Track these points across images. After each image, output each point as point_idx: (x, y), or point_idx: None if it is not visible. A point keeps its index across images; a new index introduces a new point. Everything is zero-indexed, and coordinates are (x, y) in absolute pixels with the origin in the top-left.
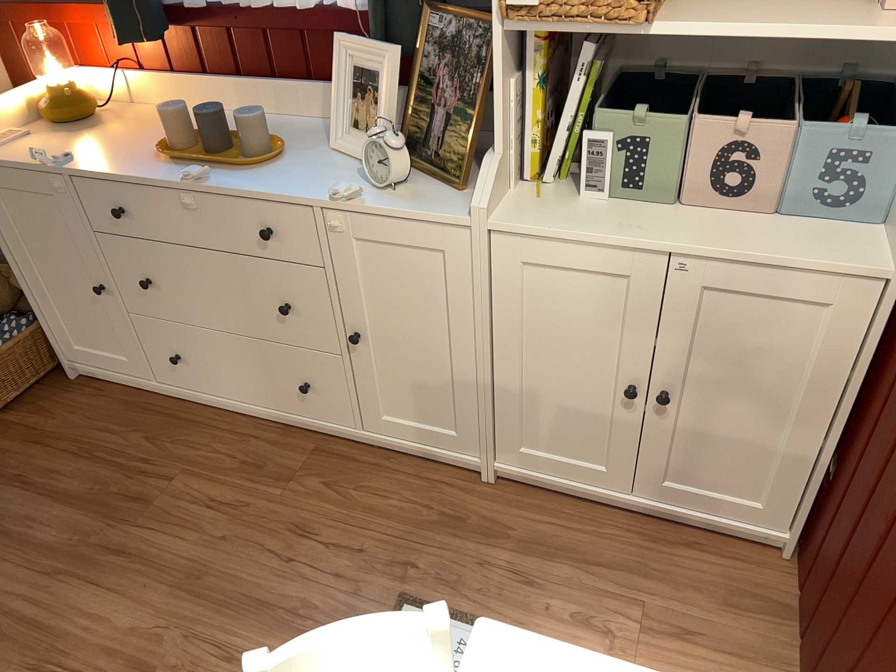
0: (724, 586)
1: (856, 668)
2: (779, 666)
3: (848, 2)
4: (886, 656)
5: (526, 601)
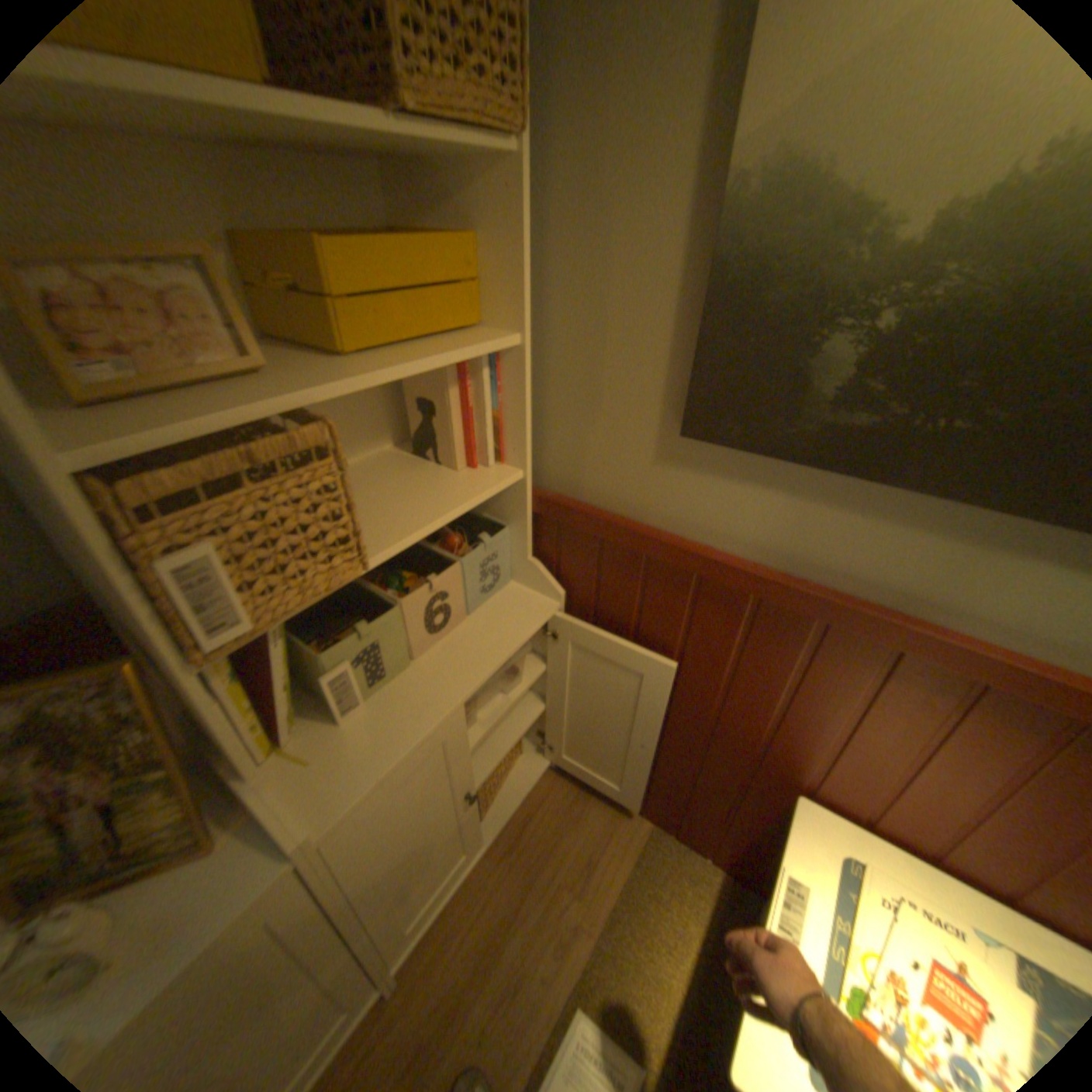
0: (563, 820)
1: (686, 786)
2: (621, 820)
3: (421, 473)
4: (712, 771)
5: (530, 1005)
